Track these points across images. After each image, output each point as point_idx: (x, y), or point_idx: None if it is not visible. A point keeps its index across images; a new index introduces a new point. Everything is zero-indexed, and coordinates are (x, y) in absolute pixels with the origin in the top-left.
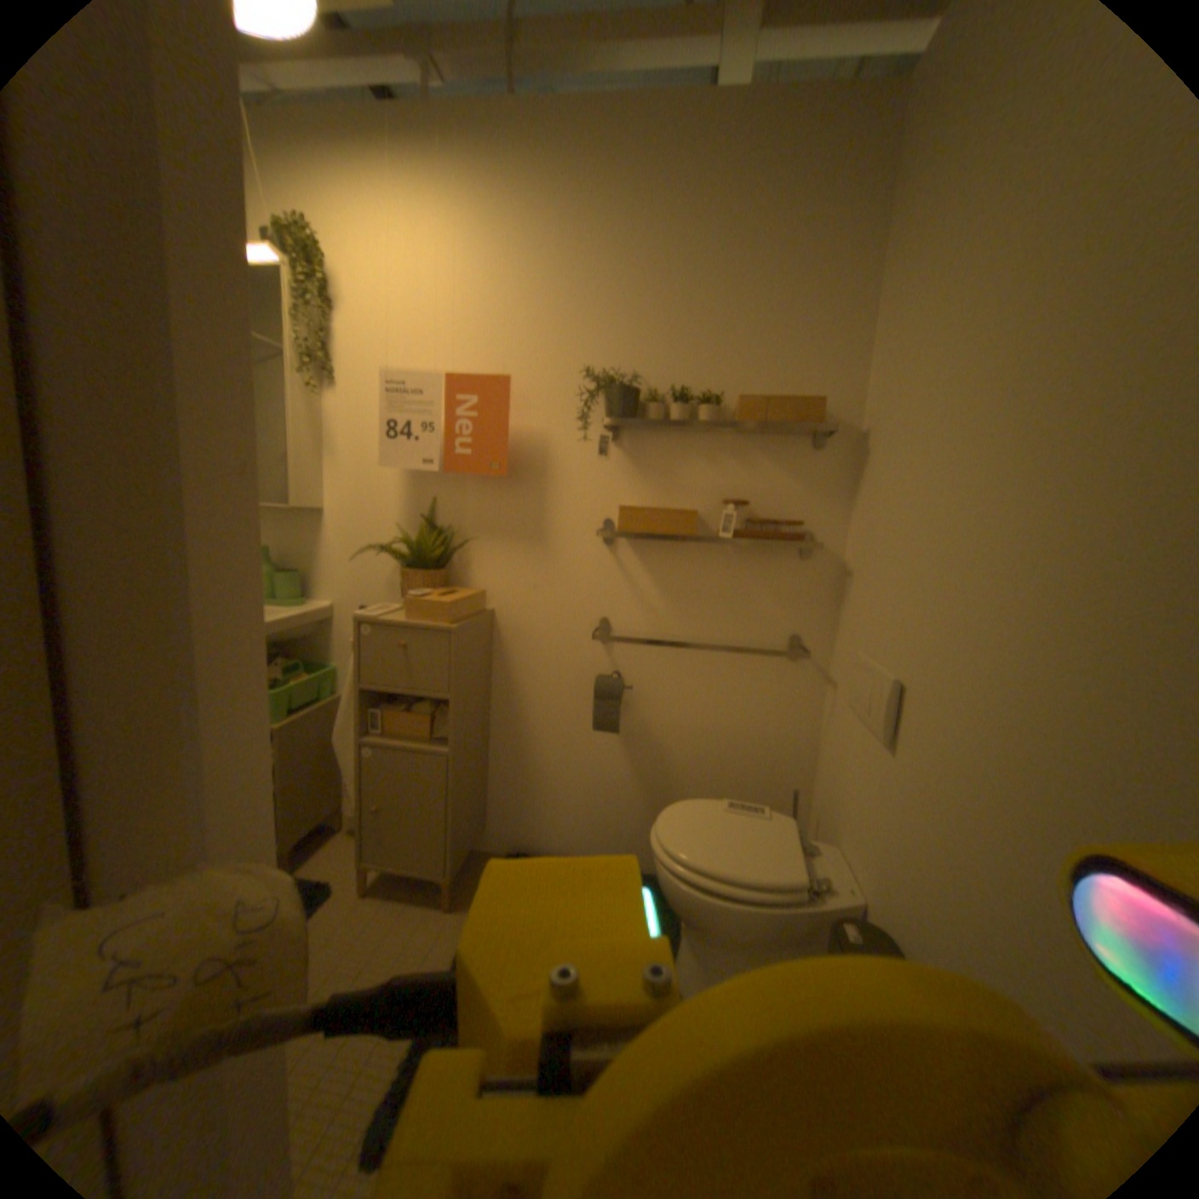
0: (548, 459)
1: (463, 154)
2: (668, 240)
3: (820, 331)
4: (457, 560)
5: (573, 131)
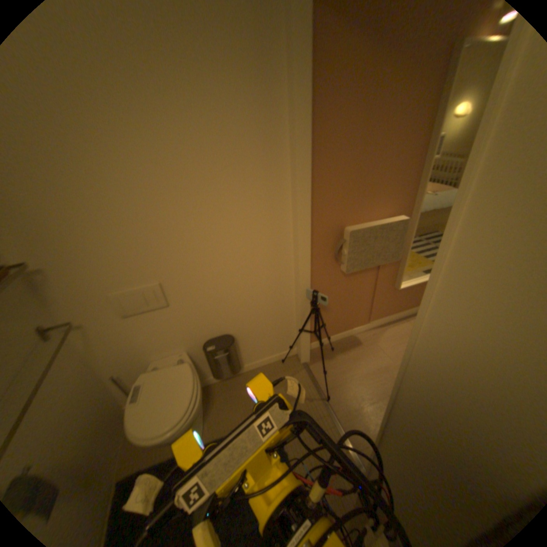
0: None
1: None
2: None
3: None
4: None
5: None
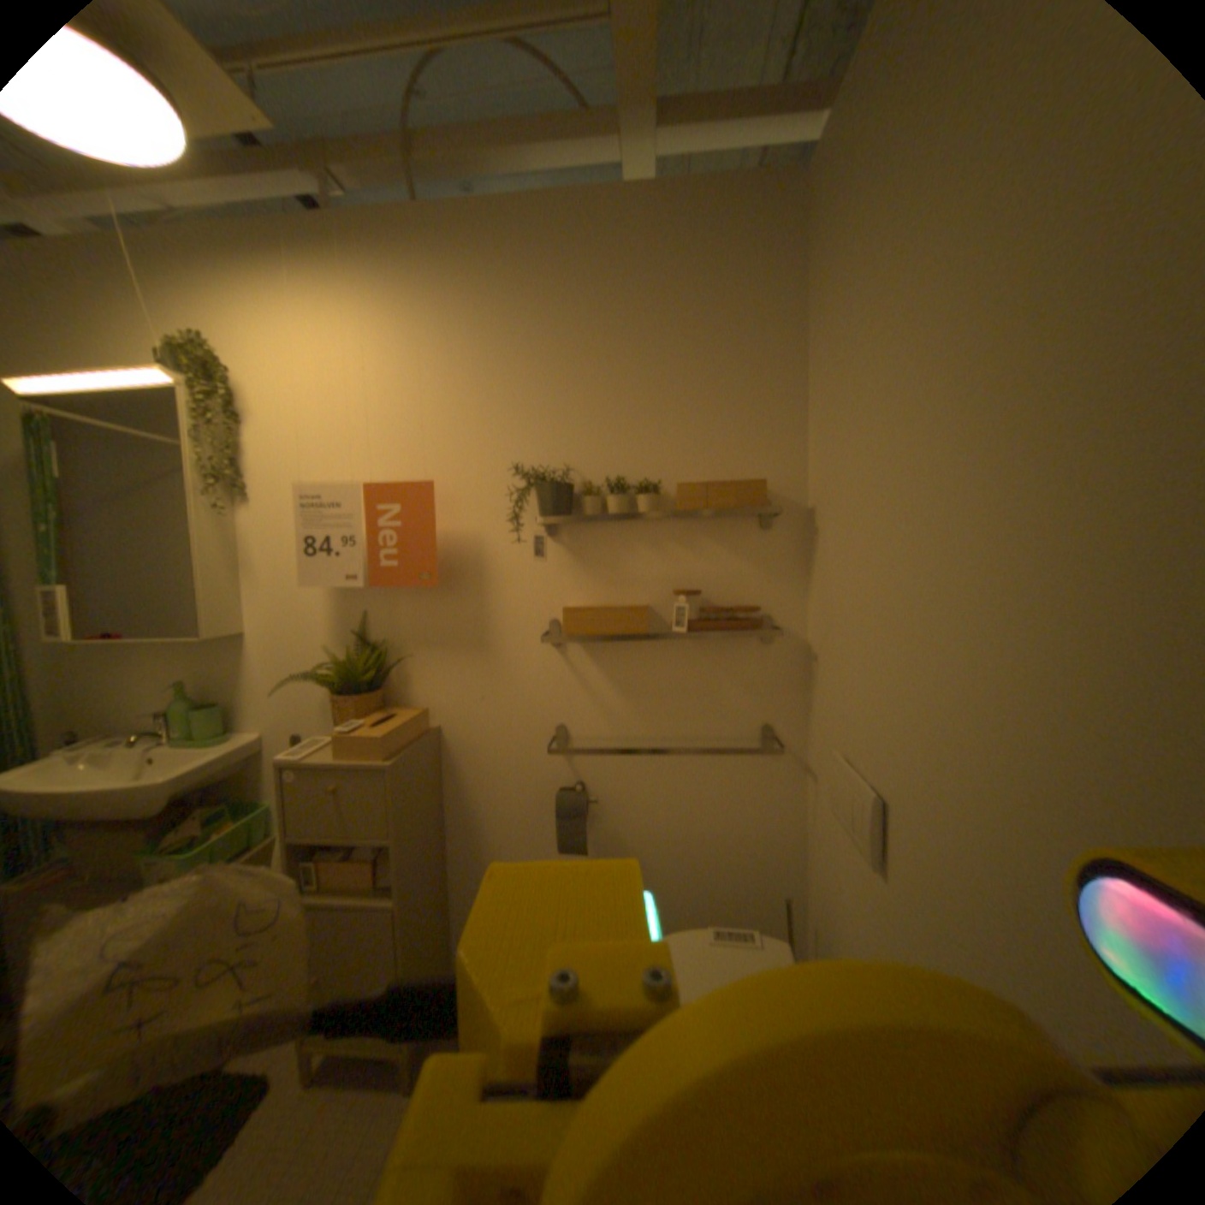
0: (484, 562)
1: (367, 261)
2: (587, 333)
3: (752, 412)
4: (395, 676)
5: (479, 233)
